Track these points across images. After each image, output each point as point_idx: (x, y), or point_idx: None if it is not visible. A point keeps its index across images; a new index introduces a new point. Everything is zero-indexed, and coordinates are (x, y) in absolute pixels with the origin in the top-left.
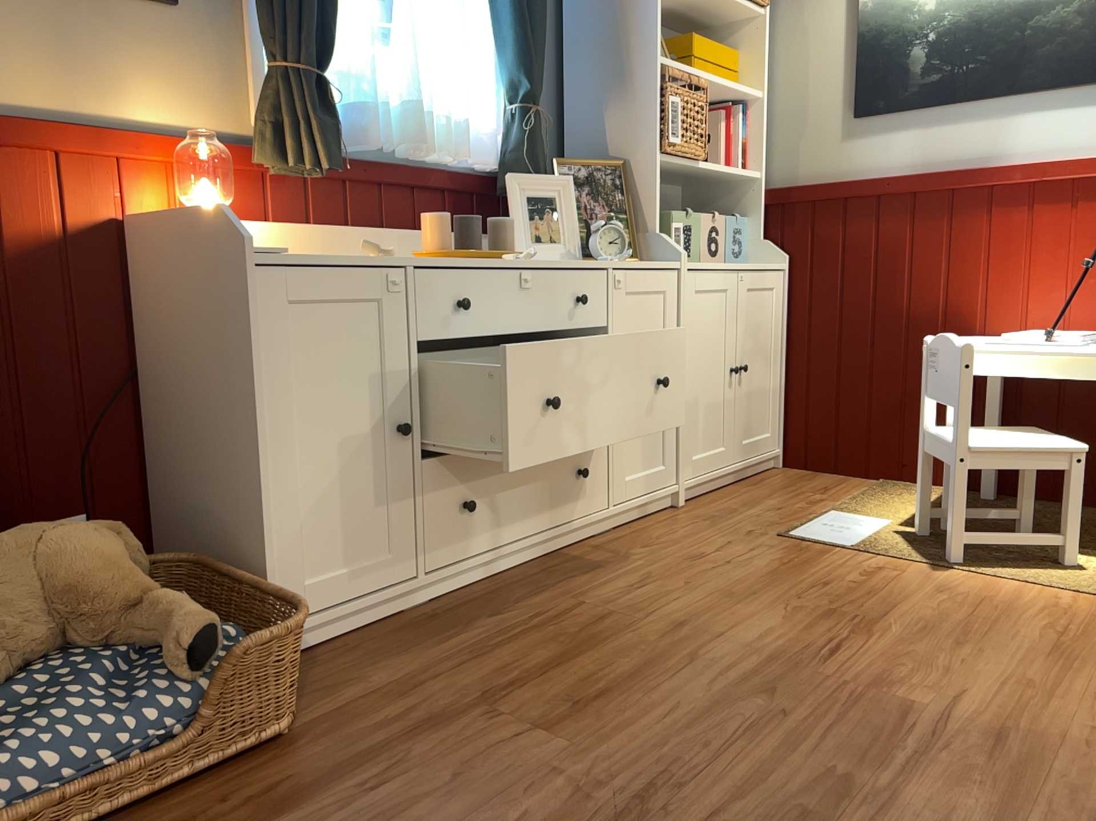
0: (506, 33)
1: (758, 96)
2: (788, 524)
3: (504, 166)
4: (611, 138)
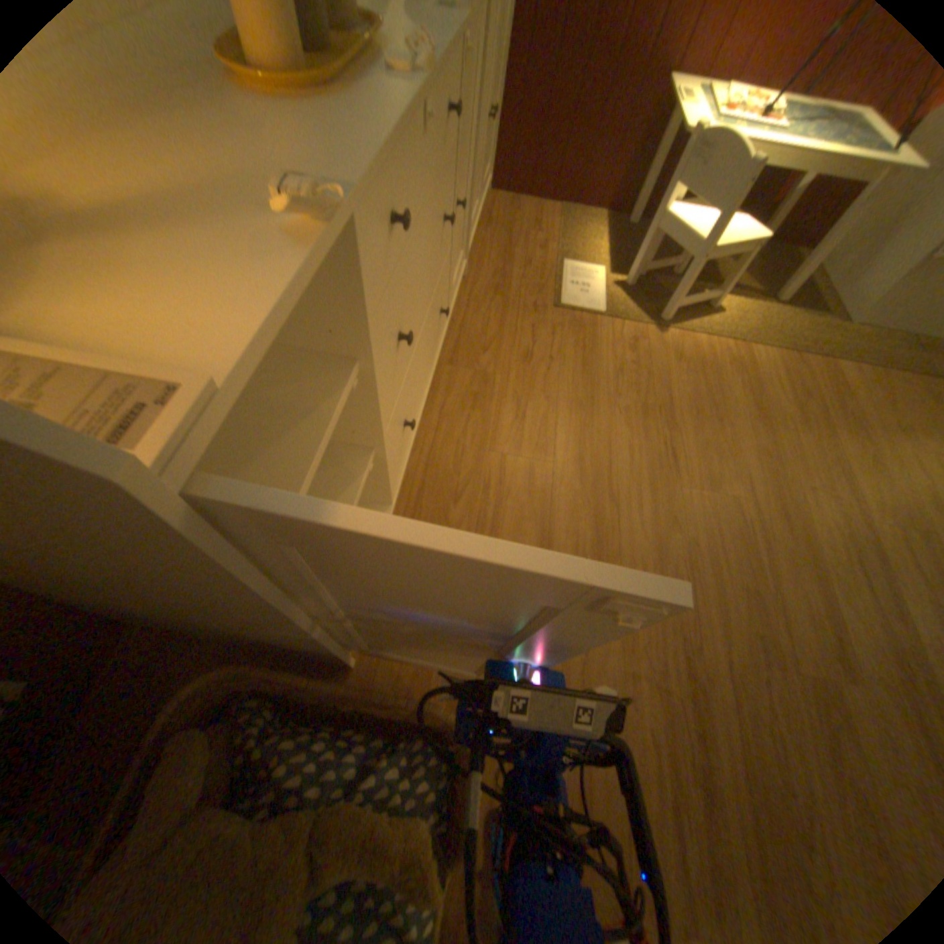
0: None
1: None
2: (548, 288)
3: None
4: None
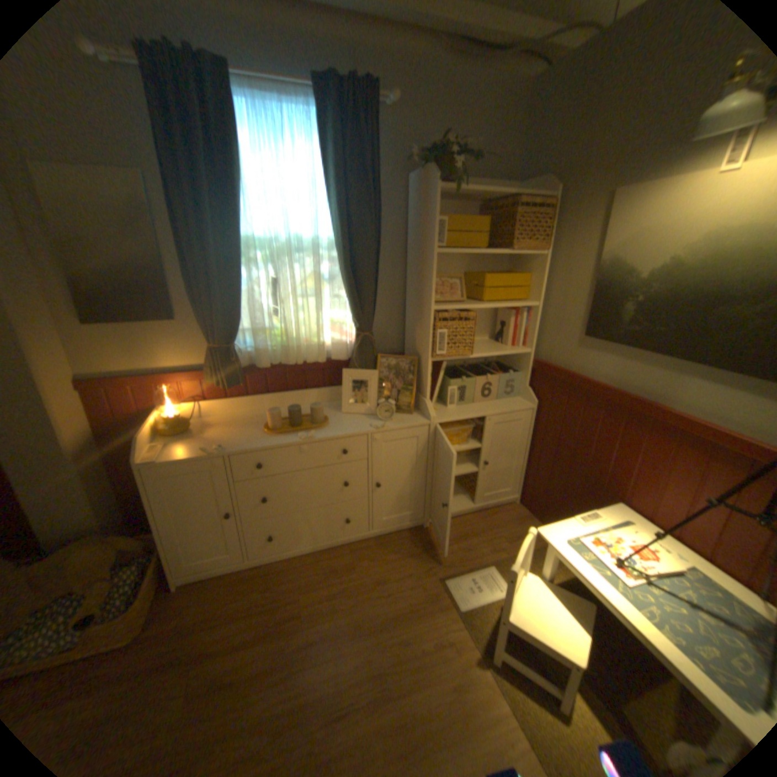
0: (347, 297)
1: (534, 305)
2: (456, 571)
3: (351, 358)
4: (416, 341)
